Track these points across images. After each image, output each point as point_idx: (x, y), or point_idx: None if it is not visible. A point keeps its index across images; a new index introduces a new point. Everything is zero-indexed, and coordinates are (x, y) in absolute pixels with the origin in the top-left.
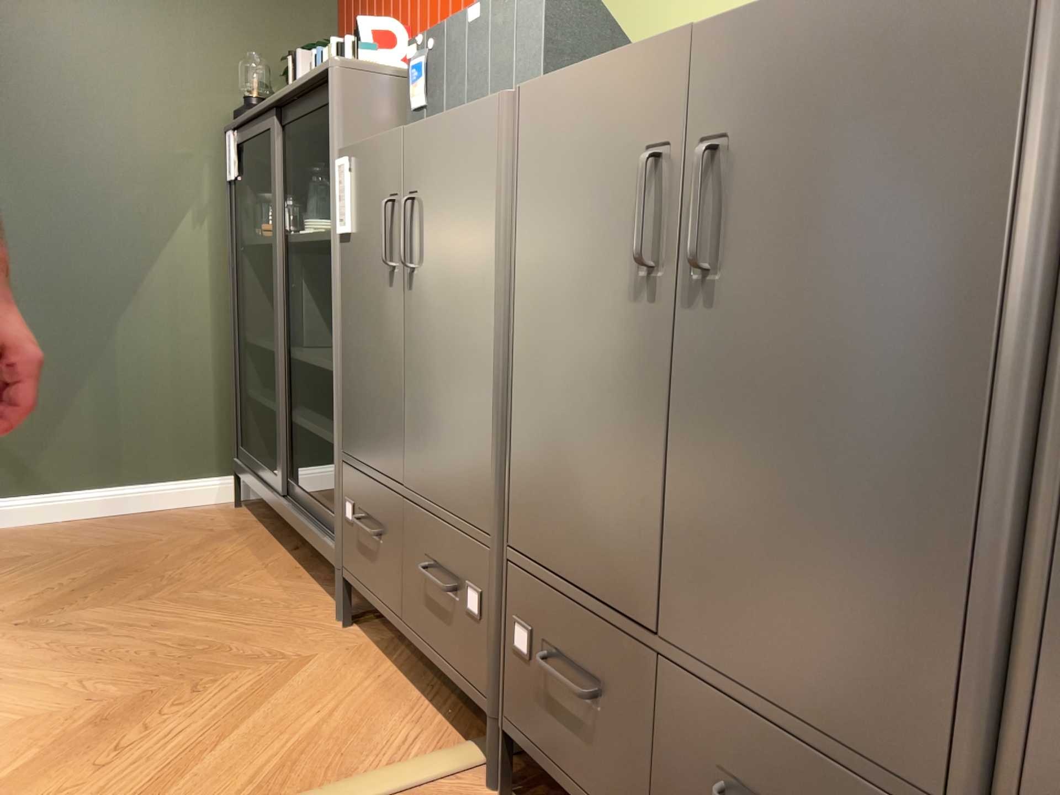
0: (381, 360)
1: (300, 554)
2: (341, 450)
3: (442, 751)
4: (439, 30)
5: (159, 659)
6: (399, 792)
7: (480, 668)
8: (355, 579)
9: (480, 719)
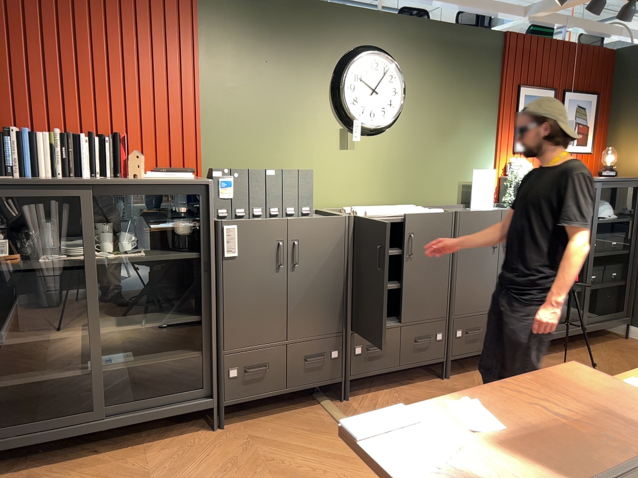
0: (268, 301)
1: (107, 448)
2: (223, 350)
3: (323, 407)
4: (242, 169)
5: (235, 476)
6: (343, 414)
7: (338, 371)
8: (241, 398)
9: (304, 402)
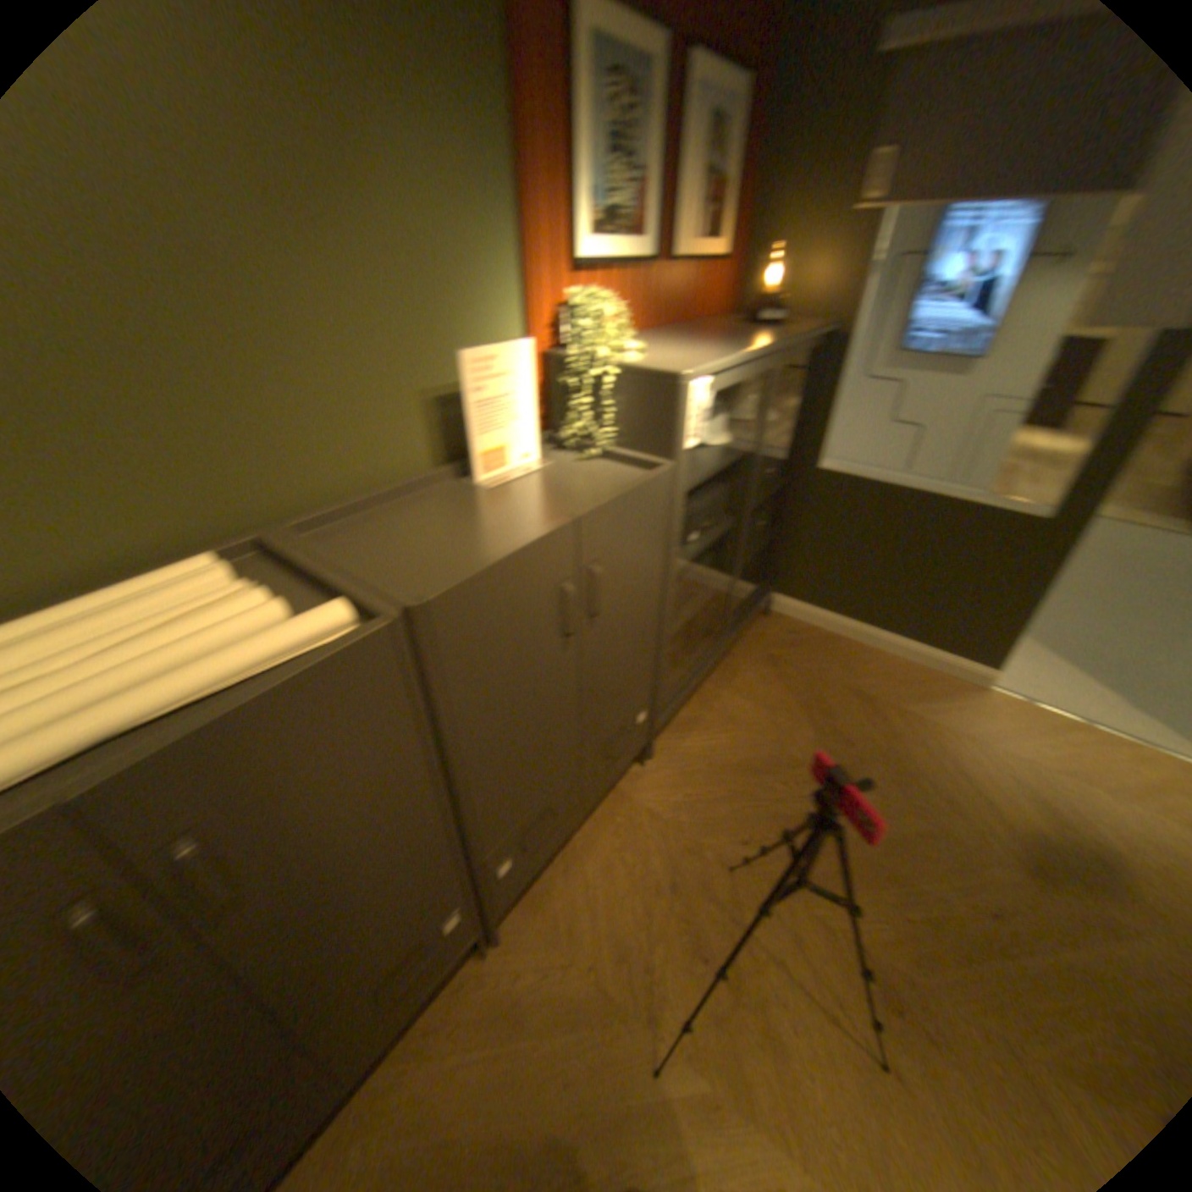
0: None
1: None
2: None
3: None
4: None
5: None
6: None
7: None
8: None
9: None
